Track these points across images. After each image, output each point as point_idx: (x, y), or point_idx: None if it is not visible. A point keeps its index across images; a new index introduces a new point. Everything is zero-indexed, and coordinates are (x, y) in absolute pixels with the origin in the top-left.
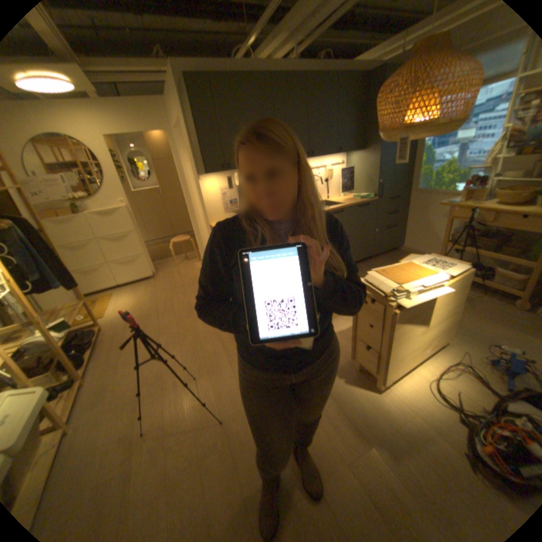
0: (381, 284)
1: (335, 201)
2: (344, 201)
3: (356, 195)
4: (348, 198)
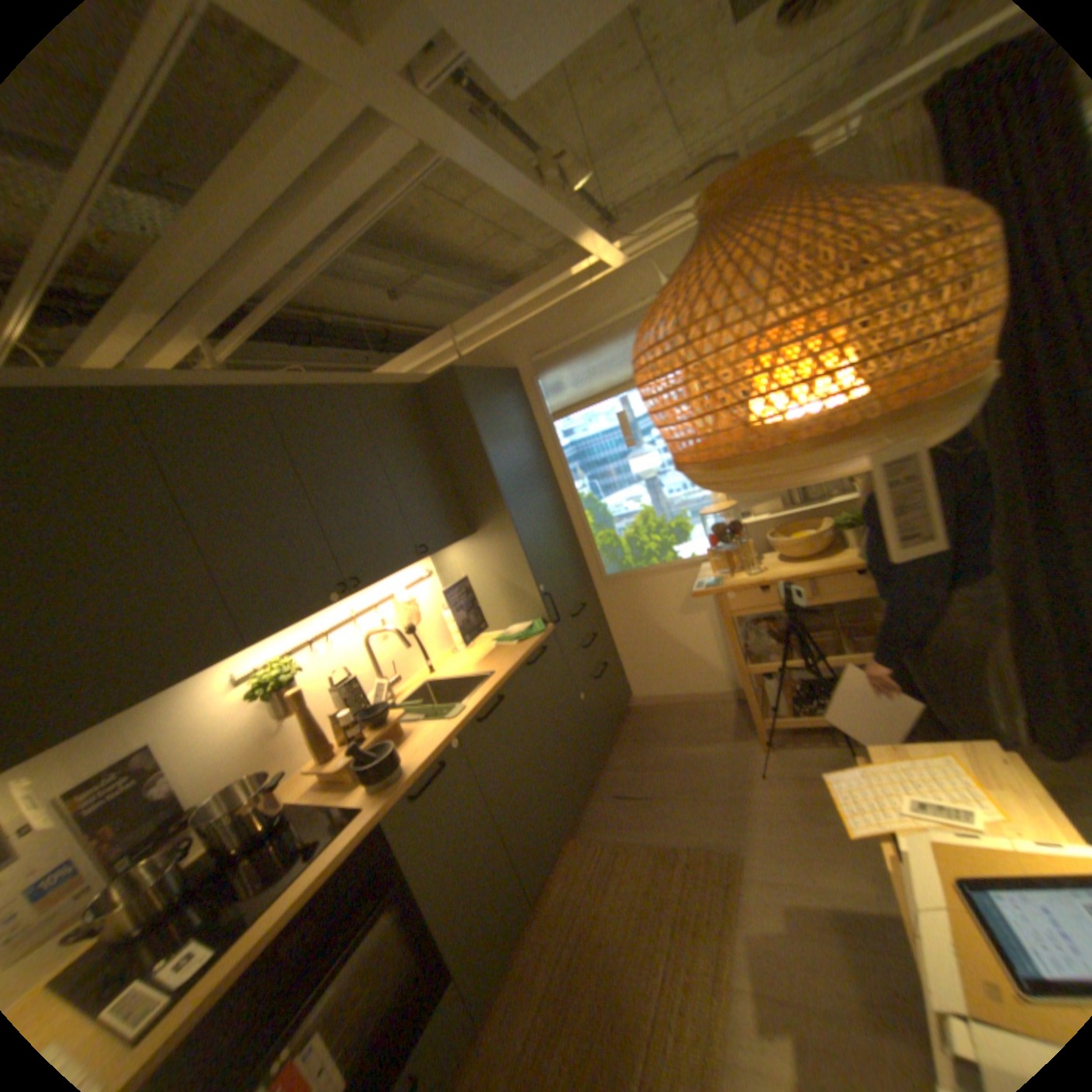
0: None
1: (458, 671)
2: (486, 666)
3: (497, 633)
4: (487, 650)
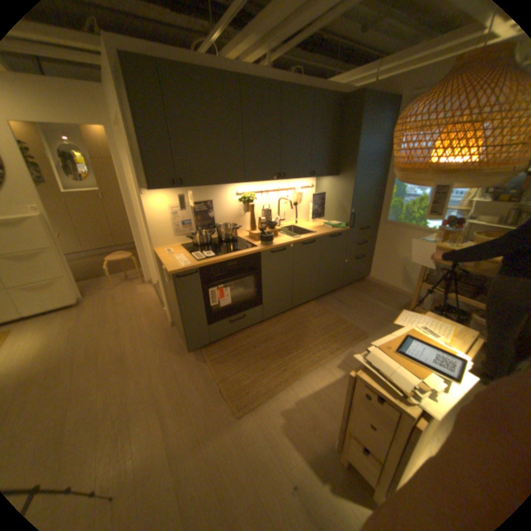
0: (394, 379)
1: (305, 227)
2: (315, 229)
3: (326, 221)
4: (319, 225)
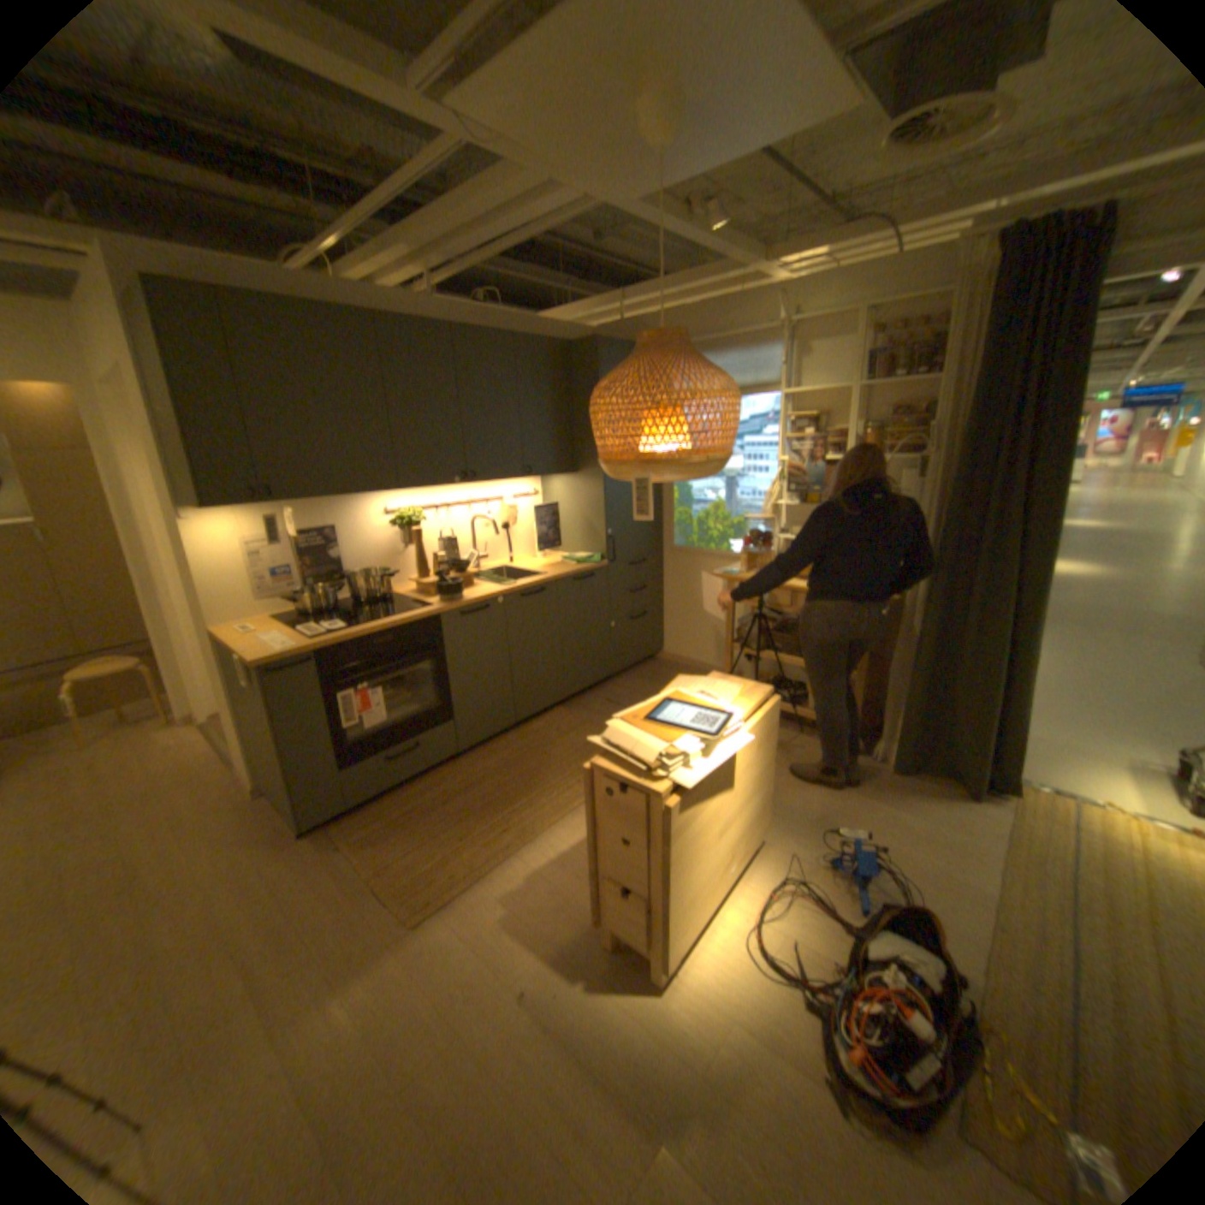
0: (634, 750)
1: (526, 568)
2: (545, 570)
3: (568, 556)
4: (553, 563)
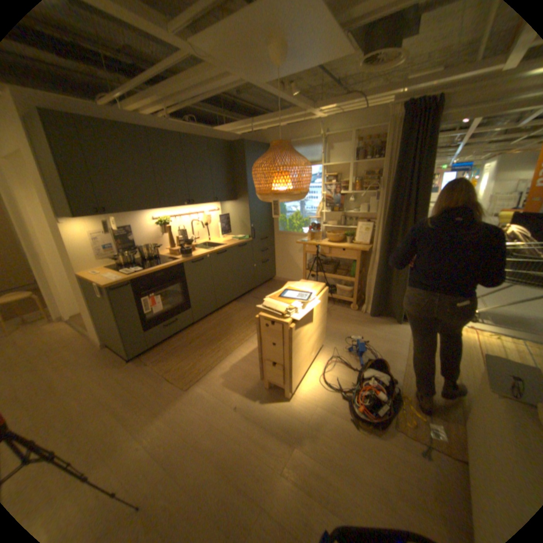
0: (276, 308)
1: (217, 242)
2: (225, 242)
3: (234, 236)
4: (228, 239)
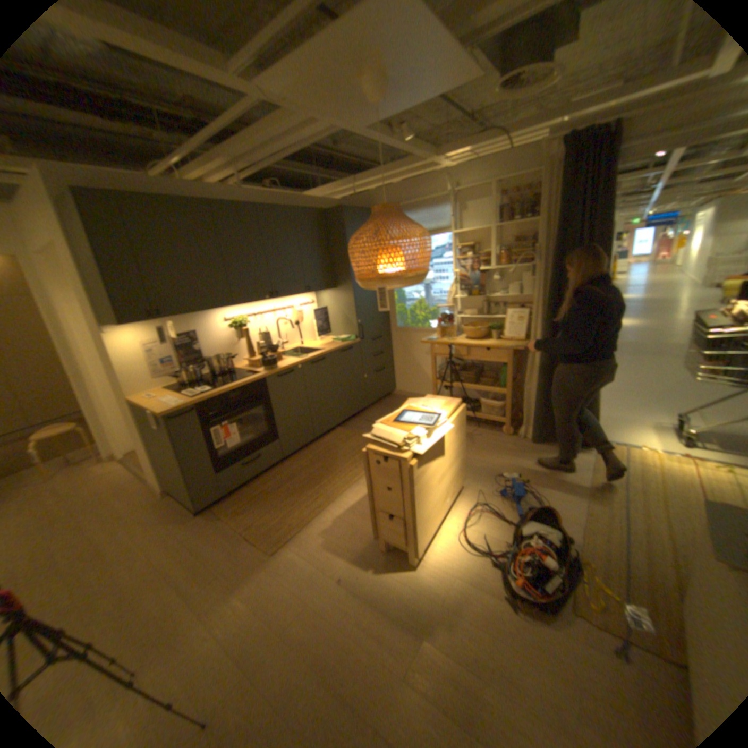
0: (389, 438)
1: (311, 347)
2: (322, 347)
3: (334, 338)
4: (326, 342)
